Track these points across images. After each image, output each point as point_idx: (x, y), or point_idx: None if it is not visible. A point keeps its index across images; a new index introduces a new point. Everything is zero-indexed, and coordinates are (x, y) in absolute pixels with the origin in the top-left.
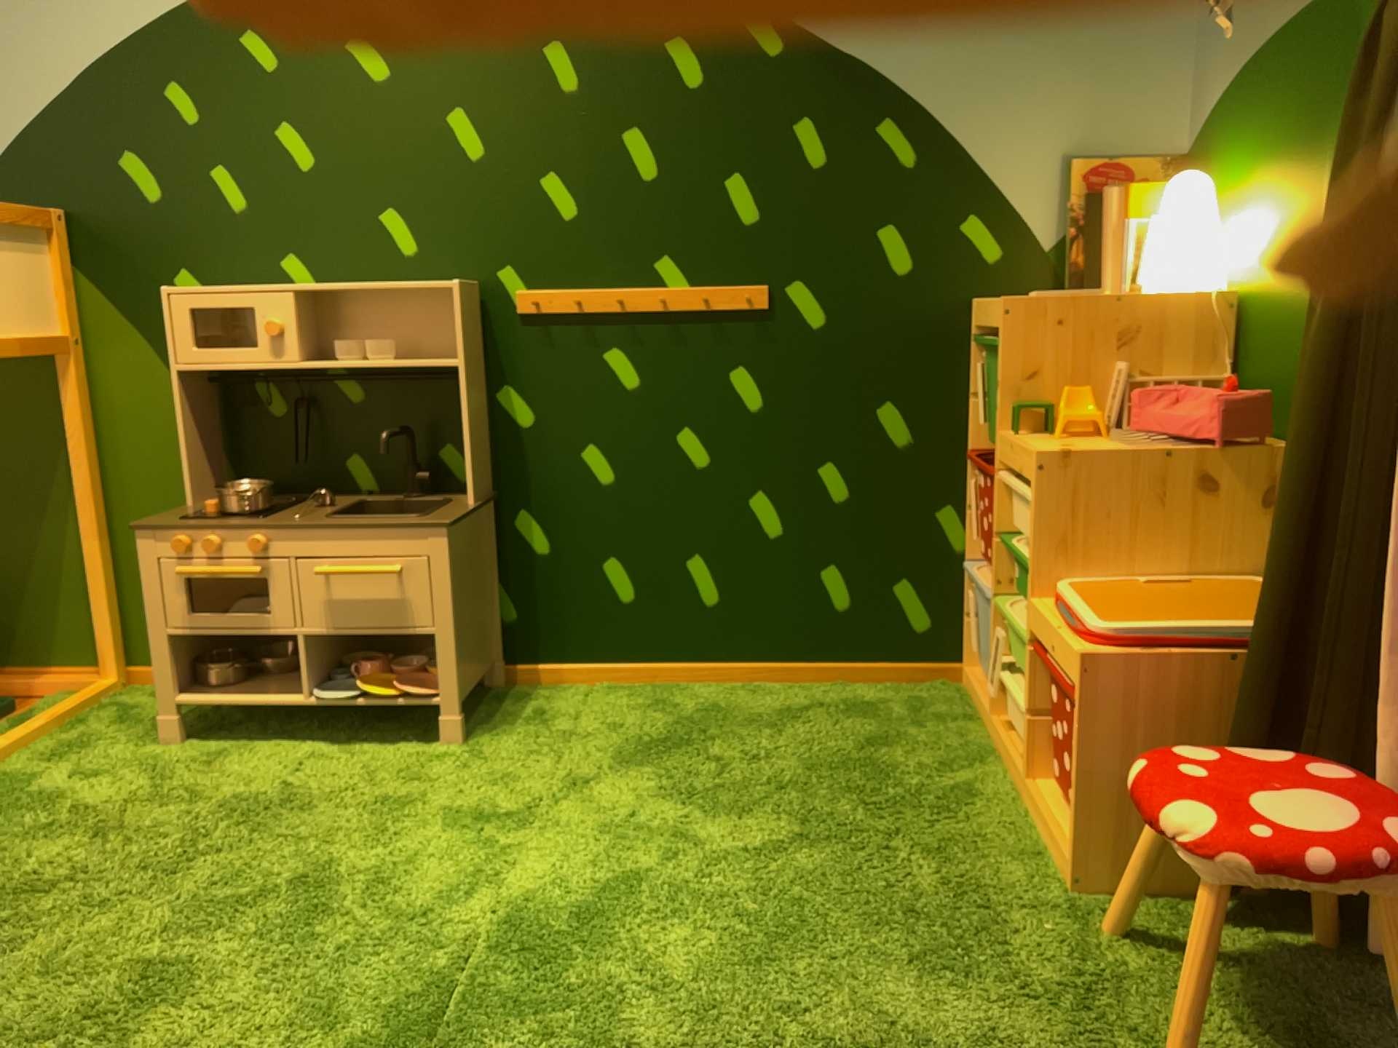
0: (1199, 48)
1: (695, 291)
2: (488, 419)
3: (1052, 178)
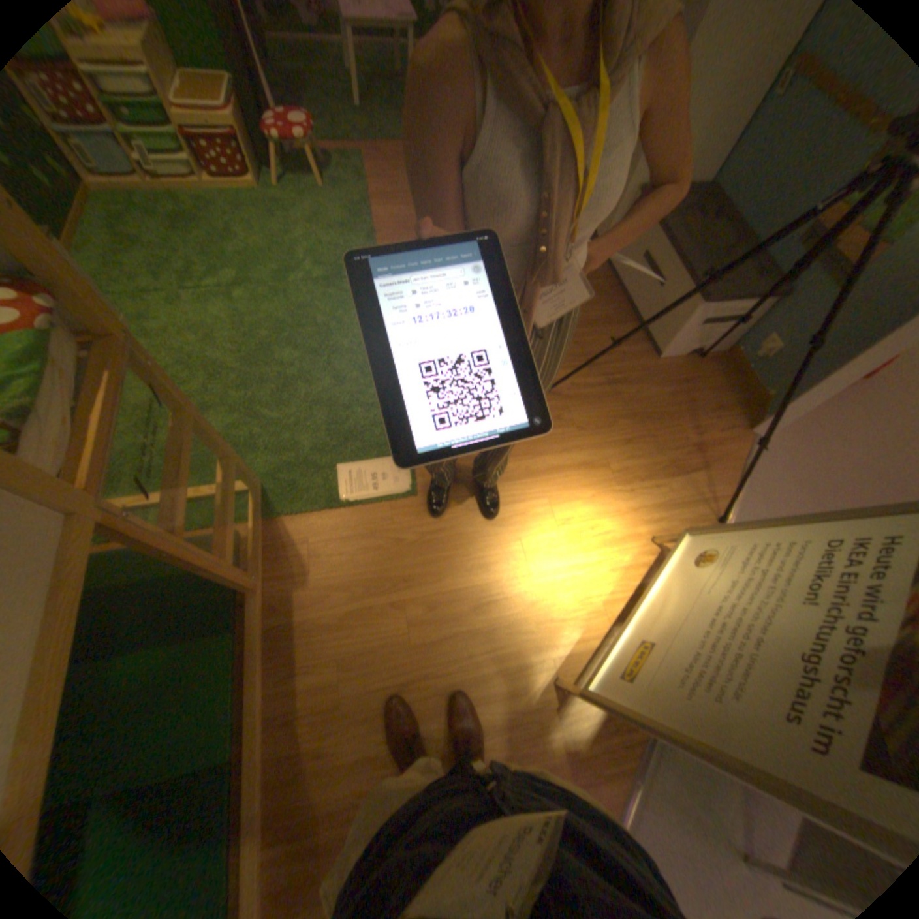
0: None
1: None
2: None
3: None
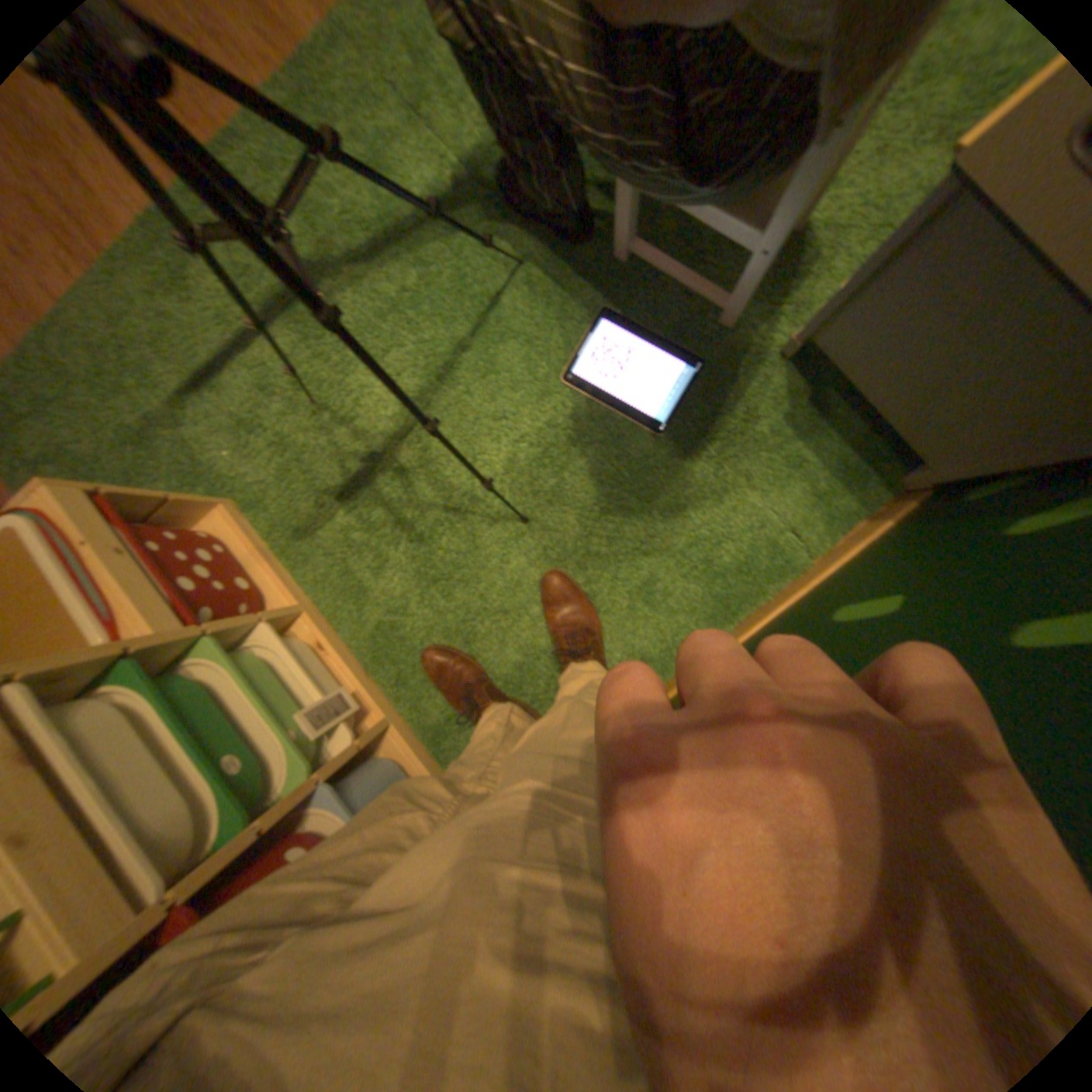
0: None
1: None
2: None
3: None
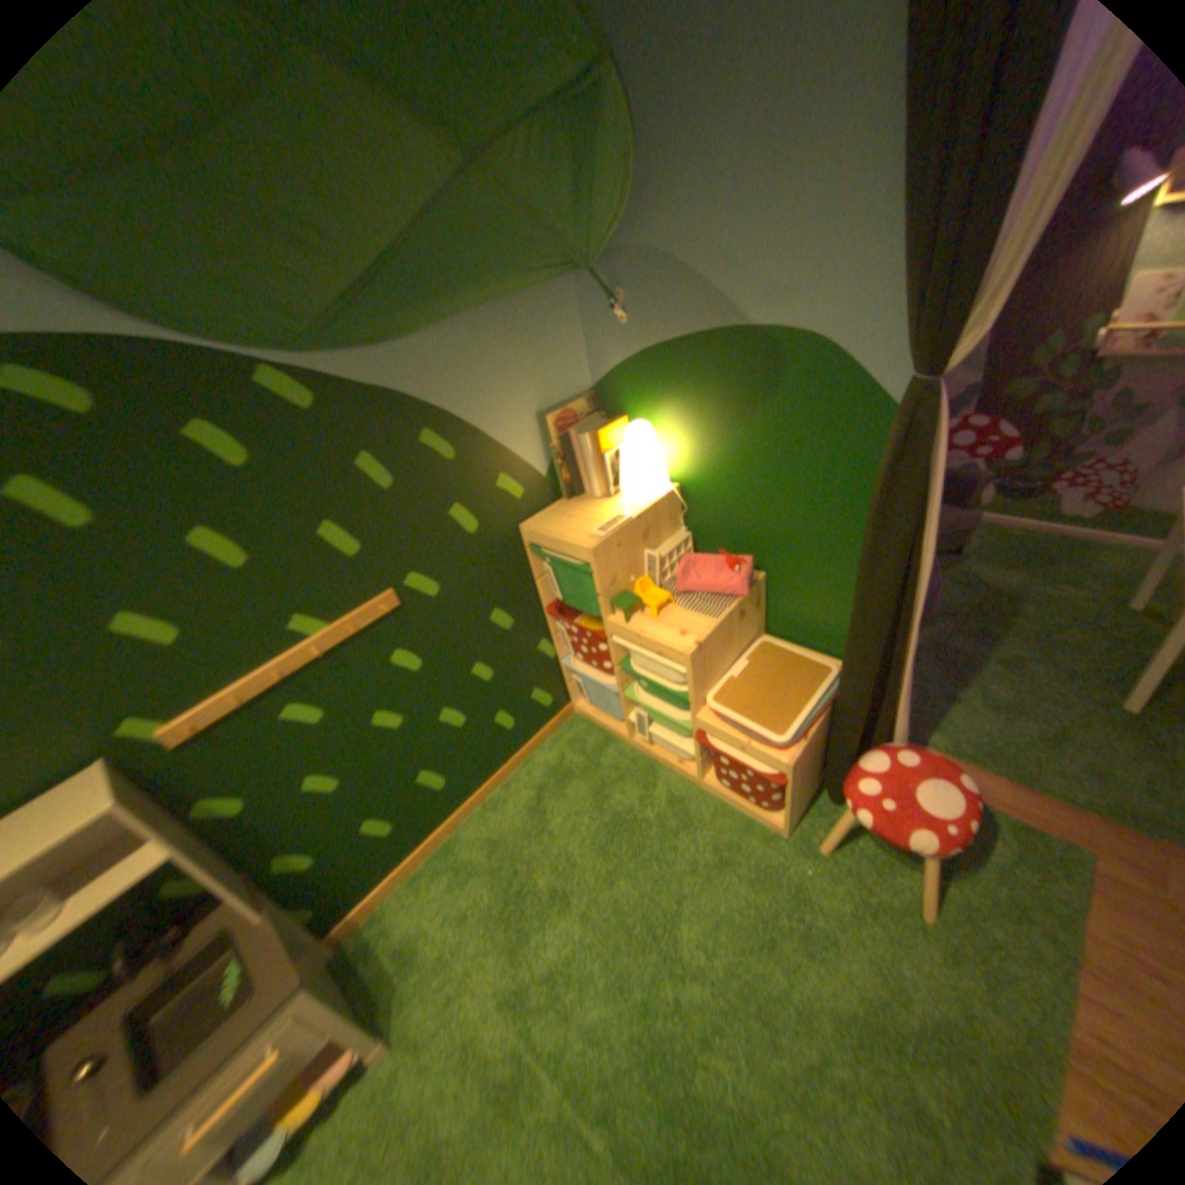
0: (581, 320)
1: (333, 630)
2: (191, 841)
3: (532, 432)
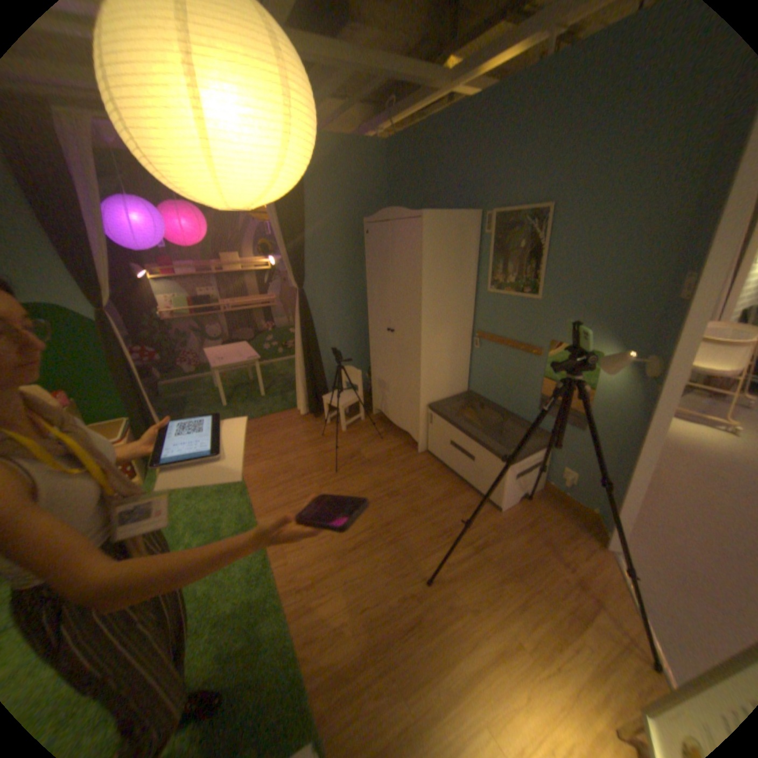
0: None
1: None
2: None
3: None
